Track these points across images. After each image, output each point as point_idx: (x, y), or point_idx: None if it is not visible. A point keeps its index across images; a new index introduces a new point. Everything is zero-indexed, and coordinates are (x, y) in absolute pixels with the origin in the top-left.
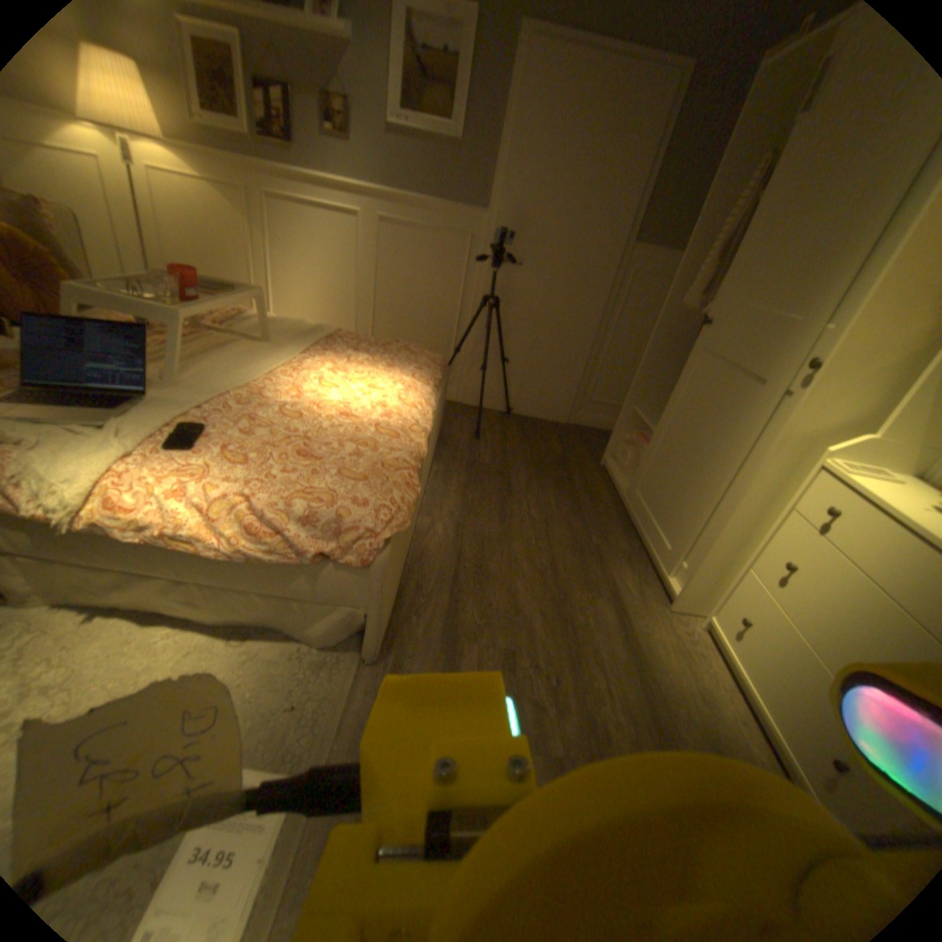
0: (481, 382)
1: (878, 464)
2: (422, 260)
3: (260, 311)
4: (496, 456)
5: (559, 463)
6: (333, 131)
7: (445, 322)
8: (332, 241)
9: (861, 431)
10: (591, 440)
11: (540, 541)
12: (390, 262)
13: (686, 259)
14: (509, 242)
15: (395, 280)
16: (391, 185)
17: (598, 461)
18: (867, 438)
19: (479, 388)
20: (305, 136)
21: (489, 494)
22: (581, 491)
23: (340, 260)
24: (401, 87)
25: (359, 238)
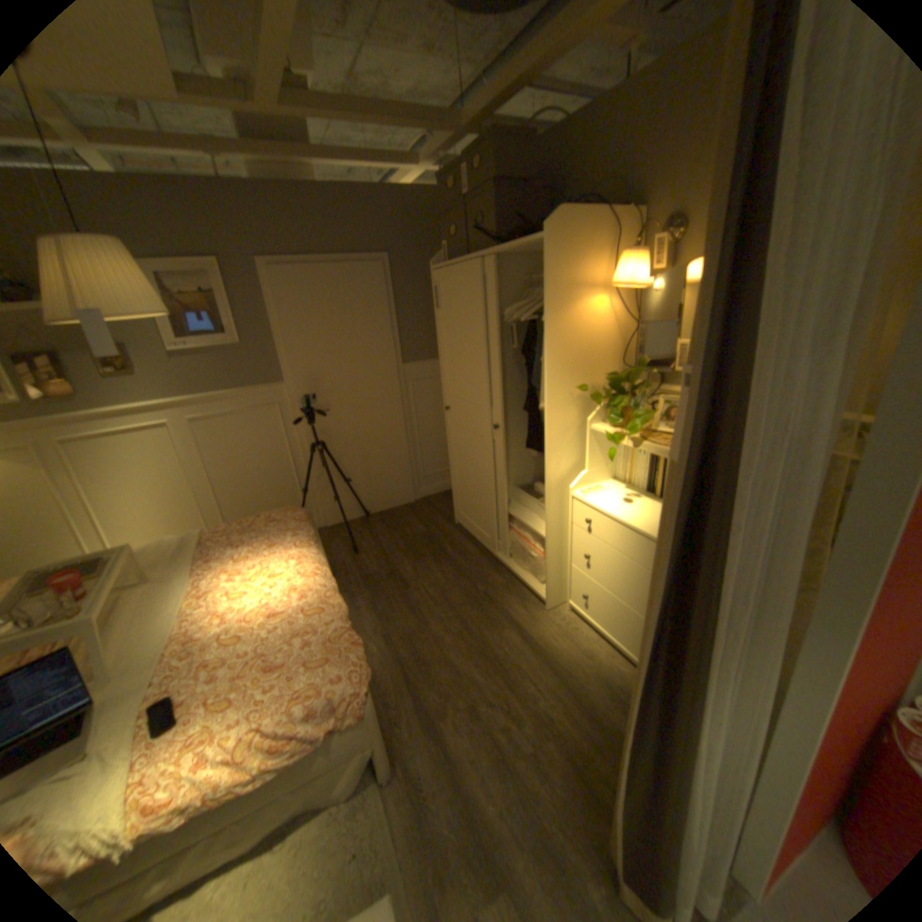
0: (335, 503)
1: (594, 483)
2: (243, 436)
3: (132, 562)
4: (380, 560)
5: (428, 539)
6: (117, 372)
7: (284, 473)
8: (149, 454)
9: (580, 468)
10: (440, 506)
11: (448, 612)
12: (214, 449)
13: (443, 378)
14: (312, 398)
15: (225, 460)
16: (191, 392)
17: (453, 521)
18: (583, 473)
19: (337, 508)
20: (89, 384)
21: (393, 597)
22: (454, 554)
23: (164, 466)
24: (171, 324)
25: (176, 442)
